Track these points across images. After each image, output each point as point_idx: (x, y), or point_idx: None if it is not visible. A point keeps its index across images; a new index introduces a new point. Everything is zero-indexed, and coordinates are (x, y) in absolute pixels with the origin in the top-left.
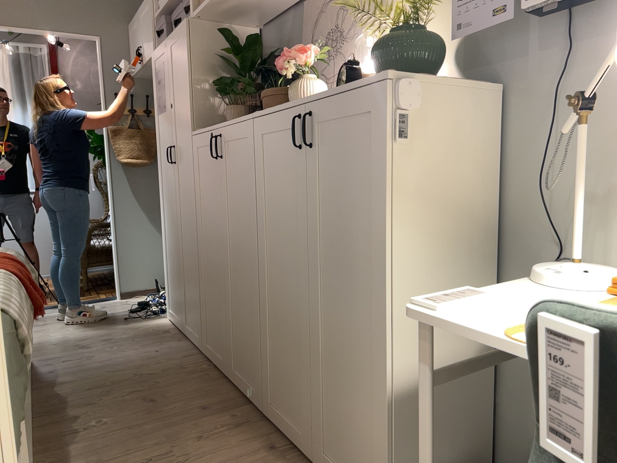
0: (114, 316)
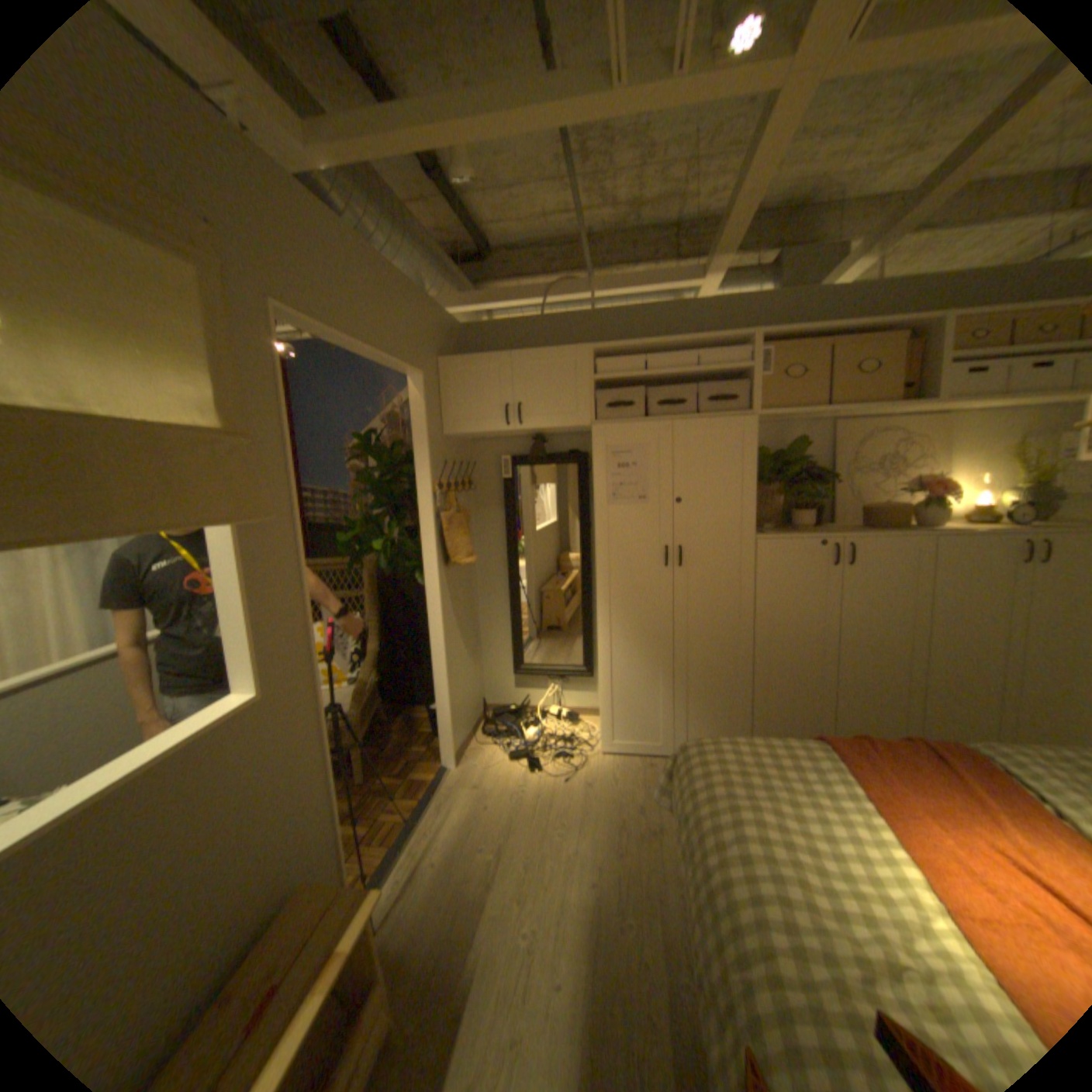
0: (539, 789)
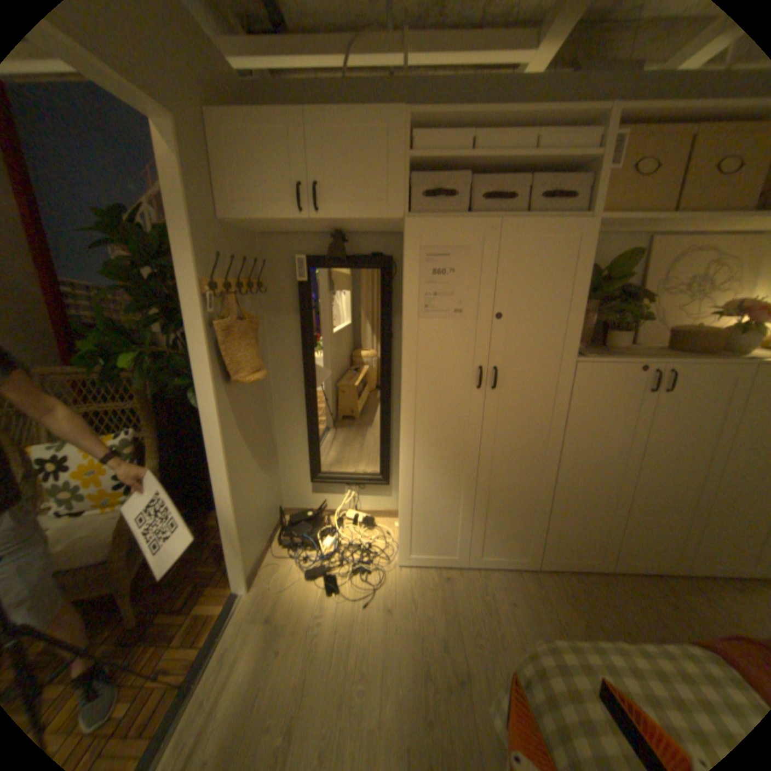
0: (336, 618)
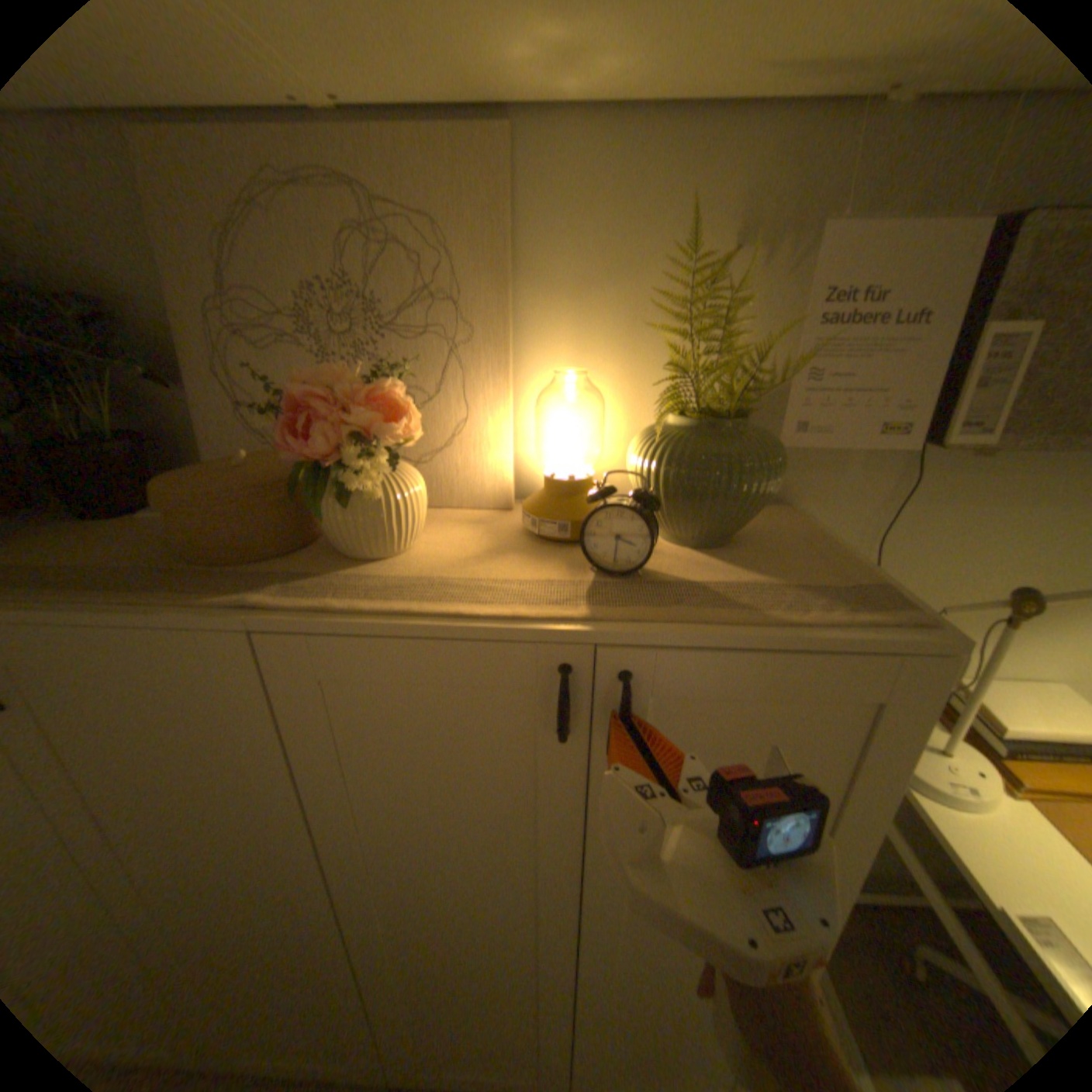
0: None
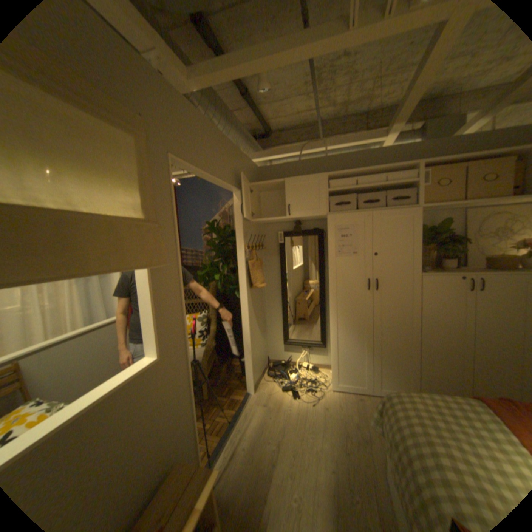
0: (299, 409)
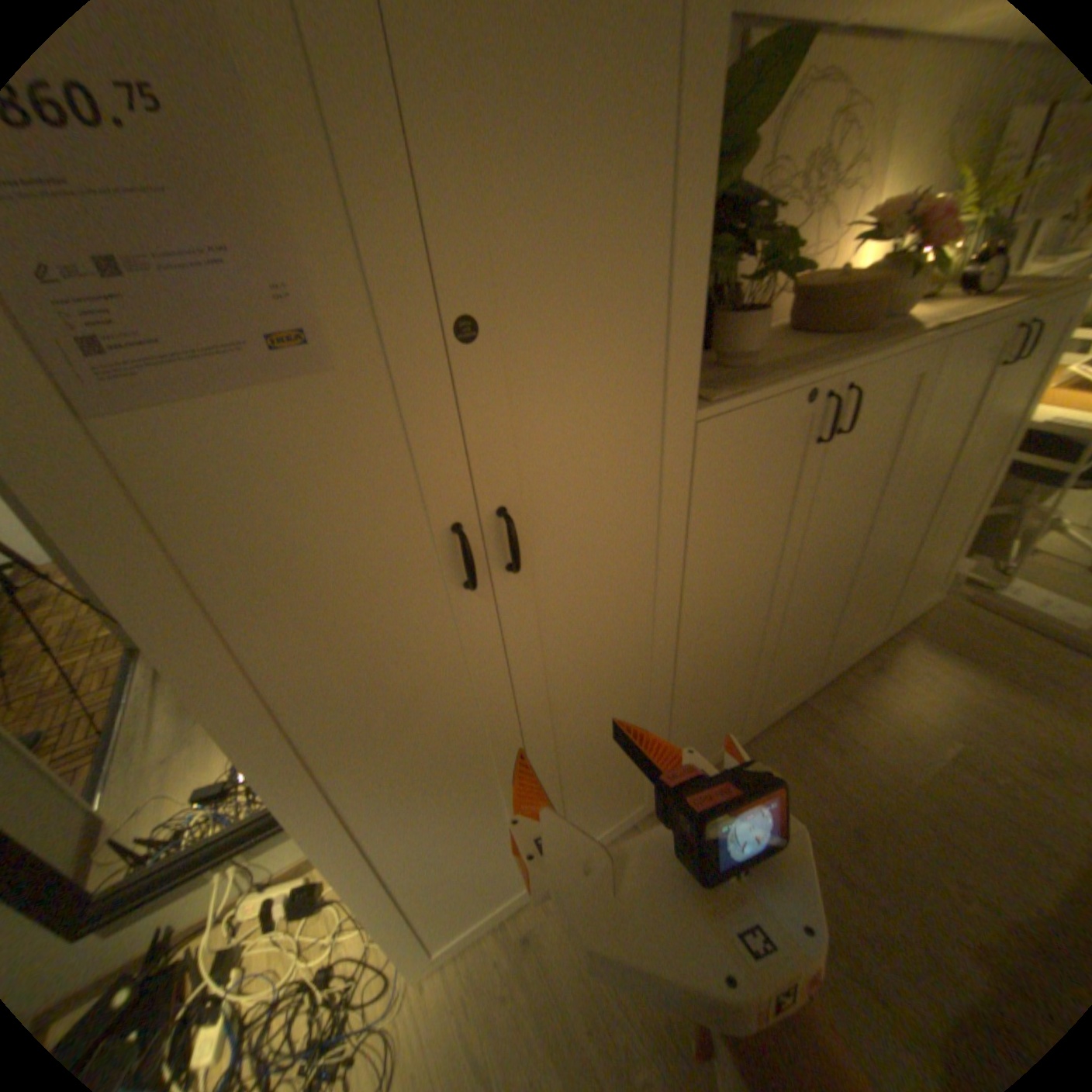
0: None
